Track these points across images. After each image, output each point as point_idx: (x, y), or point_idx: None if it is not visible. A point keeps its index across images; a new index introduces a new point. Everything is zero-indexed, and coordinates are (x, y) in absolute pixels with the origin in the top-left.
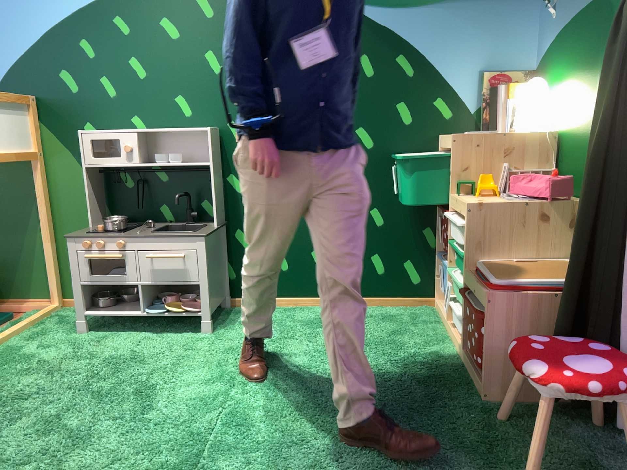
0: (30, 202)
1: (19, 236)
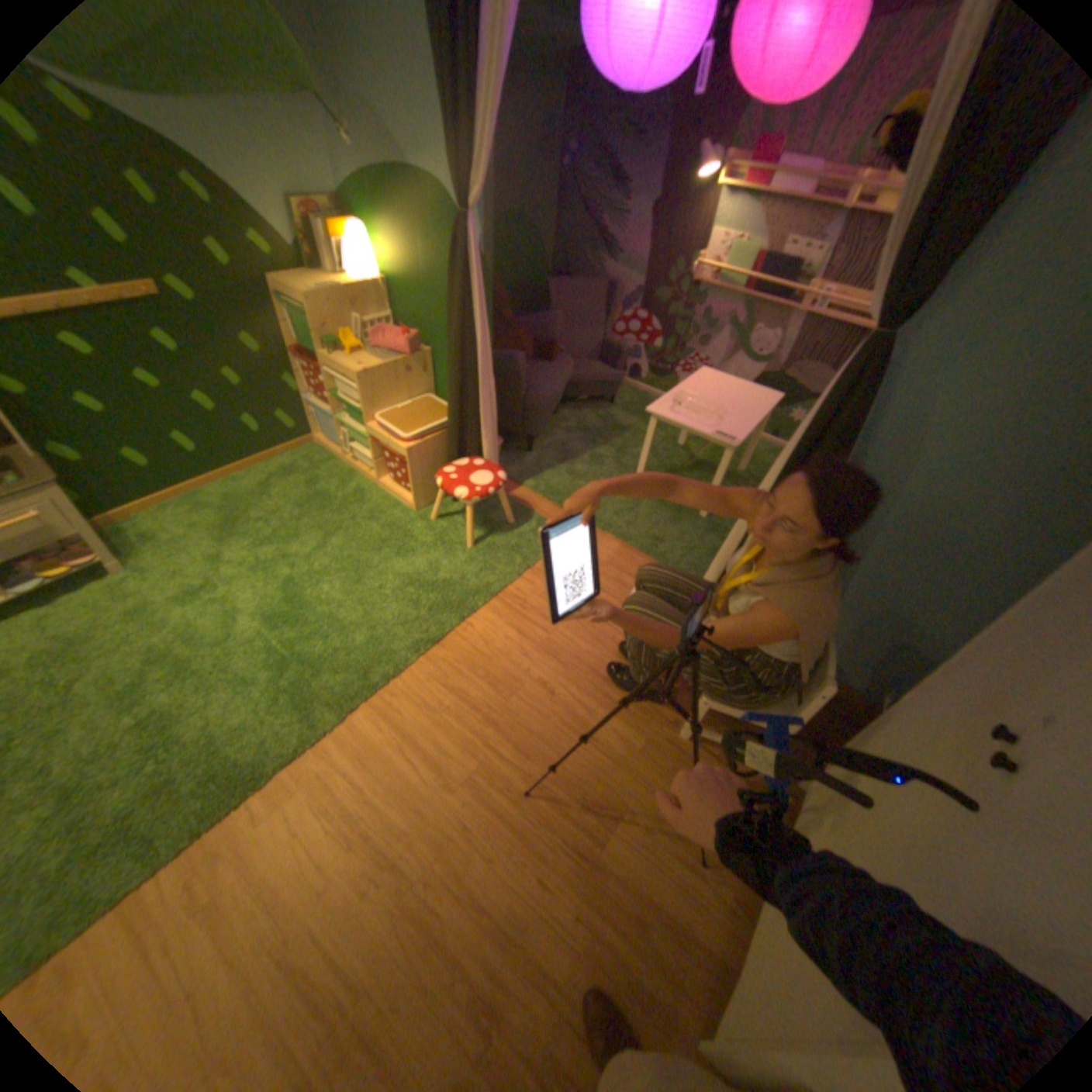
0: None
1: None
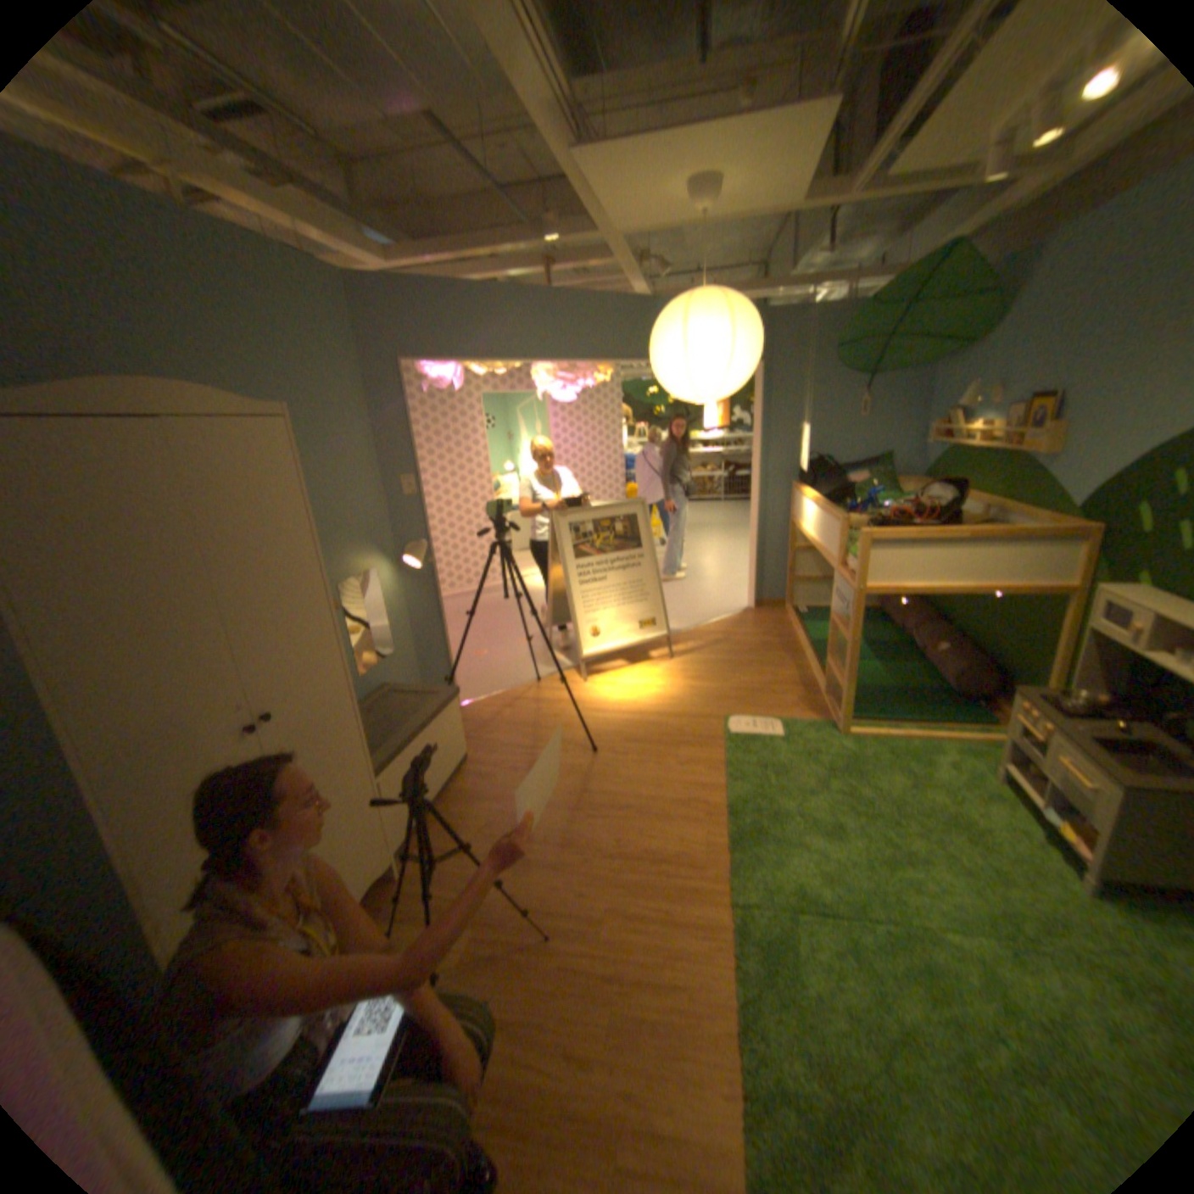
0: (1062, 631)
1: (1044, 659)
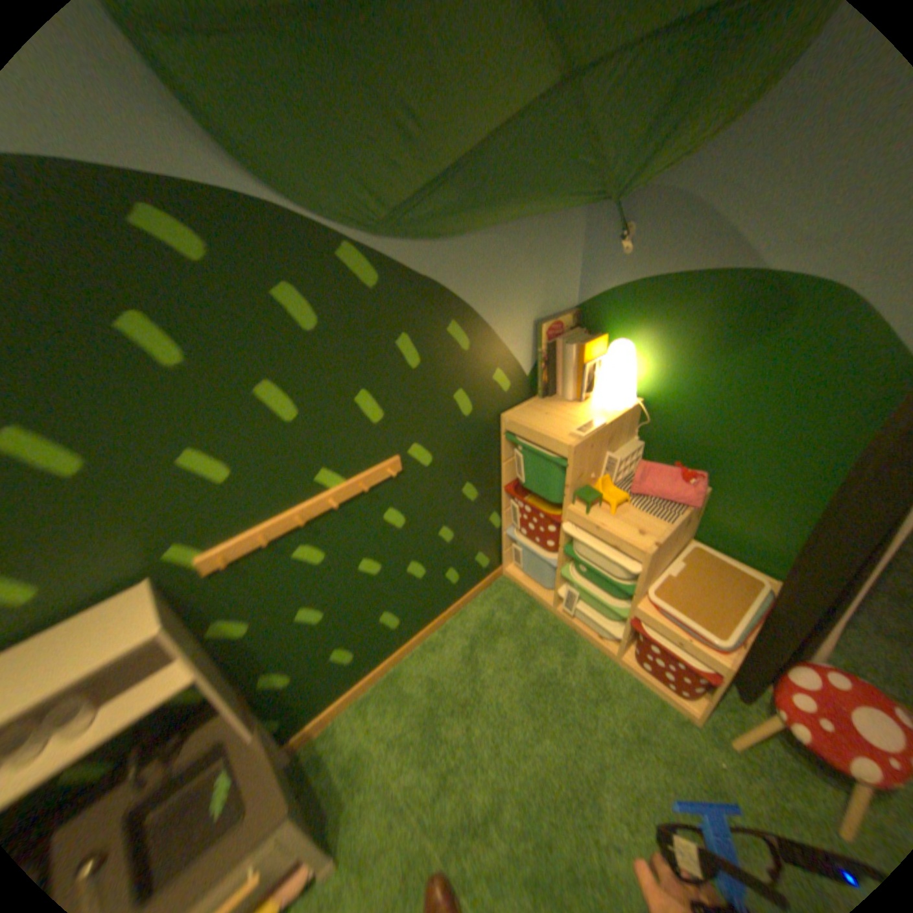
0: None
1: None
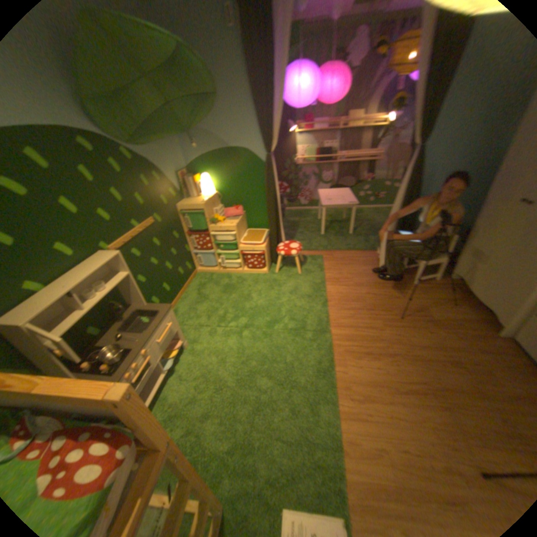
0: None
1: None
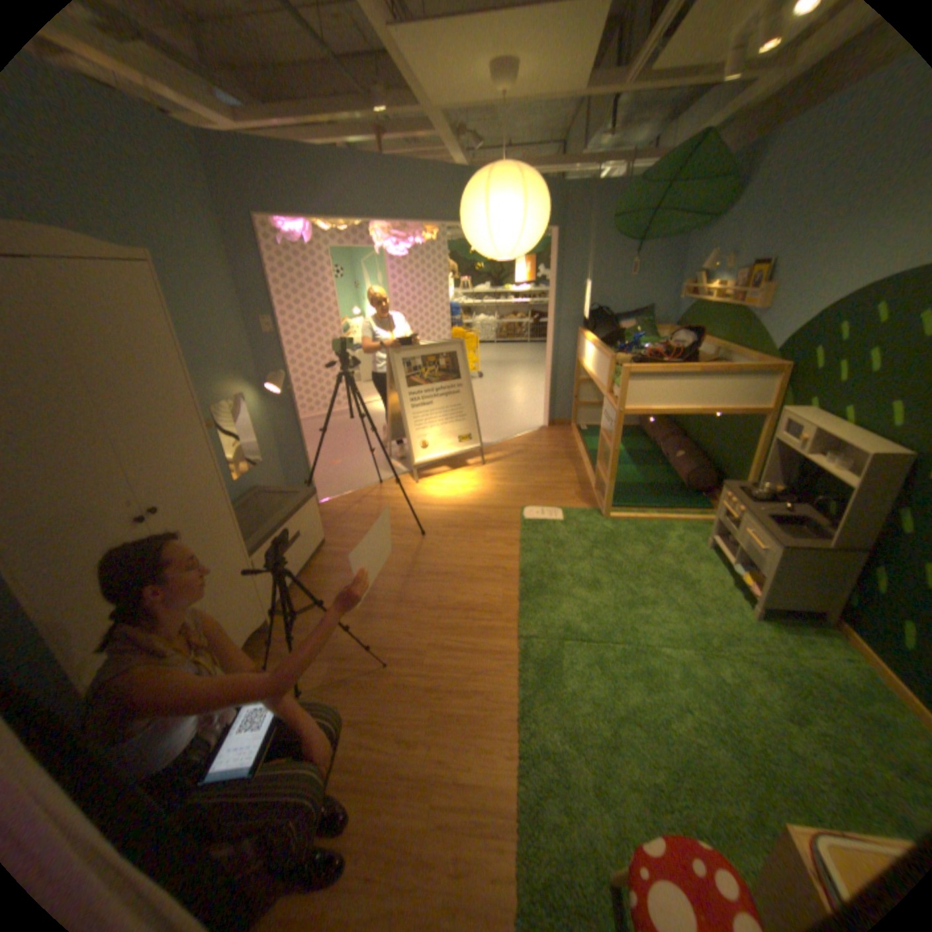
0: (759, 441)
1: (746, 461)
